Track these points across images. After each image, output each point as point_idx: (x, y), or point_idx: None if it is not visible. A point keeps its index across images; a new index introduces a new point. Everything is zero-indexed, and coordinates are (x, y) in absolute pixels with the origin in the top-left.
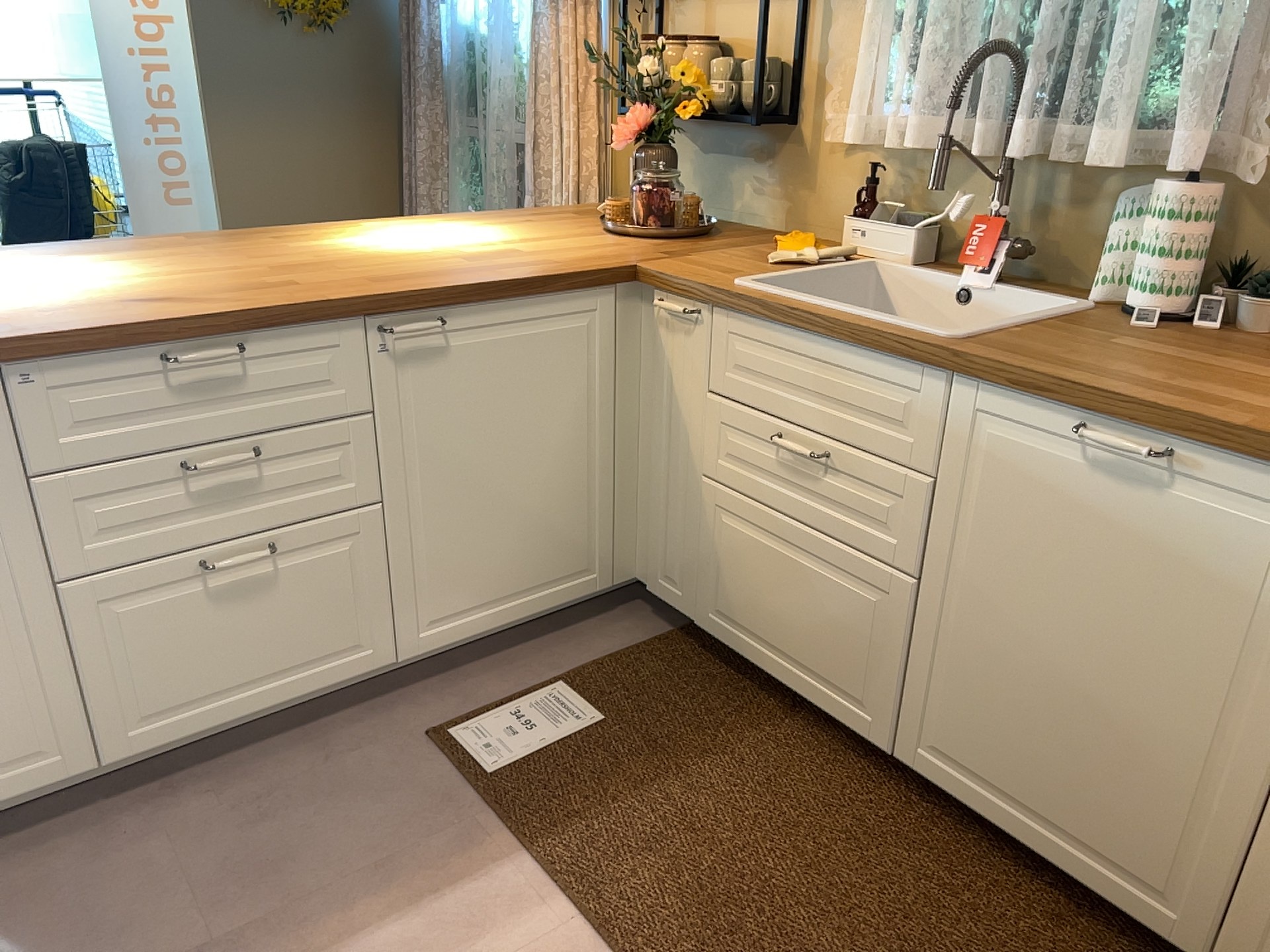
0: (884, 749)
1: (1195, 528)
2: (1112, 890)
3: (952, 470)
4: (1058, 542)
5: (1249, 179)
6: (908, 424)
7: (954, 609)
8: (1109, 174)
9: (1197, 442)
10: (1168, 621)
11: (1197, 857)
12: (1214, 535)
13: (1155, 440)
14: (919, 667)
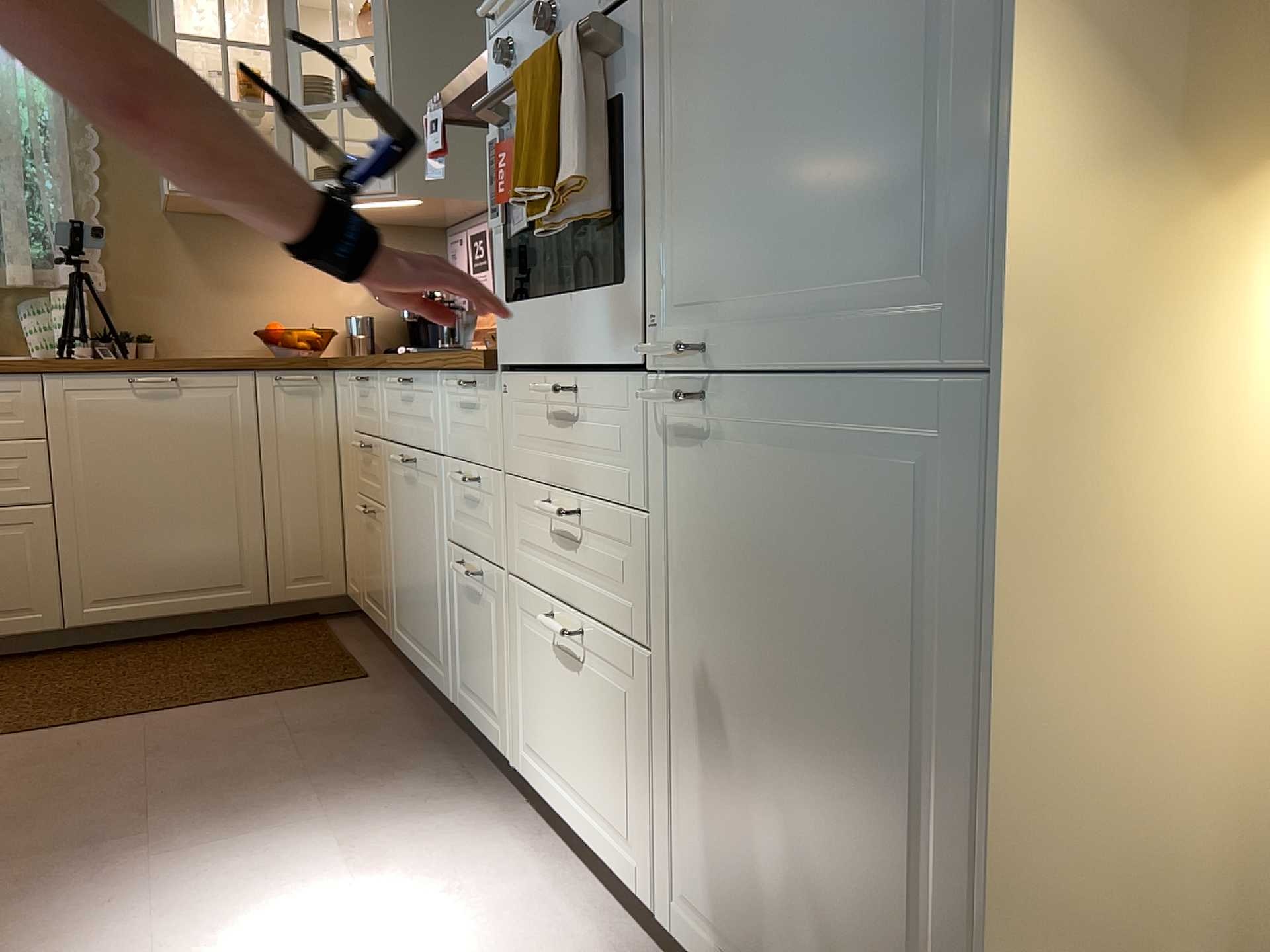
0: (58, 630)
1: (197, 408)
2: (219, 602)
3: (59, 429)
4: (136, 441)
5: (102, 288)
6: (17, 414)
7: (84, 508)
8: (9, 294)
9: (187, 369)
10: (200, 454)
11: (248, 555)
12: (205, 407)
13: (167, 376)
14: (70, 557)
